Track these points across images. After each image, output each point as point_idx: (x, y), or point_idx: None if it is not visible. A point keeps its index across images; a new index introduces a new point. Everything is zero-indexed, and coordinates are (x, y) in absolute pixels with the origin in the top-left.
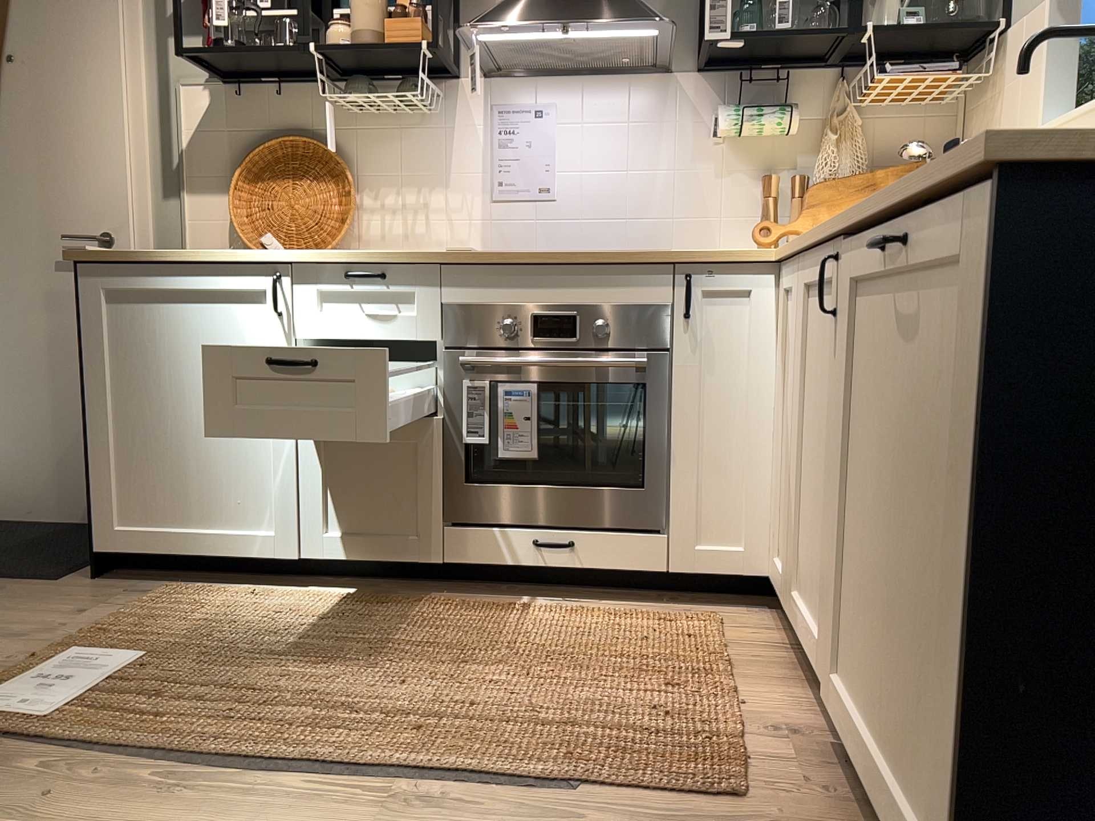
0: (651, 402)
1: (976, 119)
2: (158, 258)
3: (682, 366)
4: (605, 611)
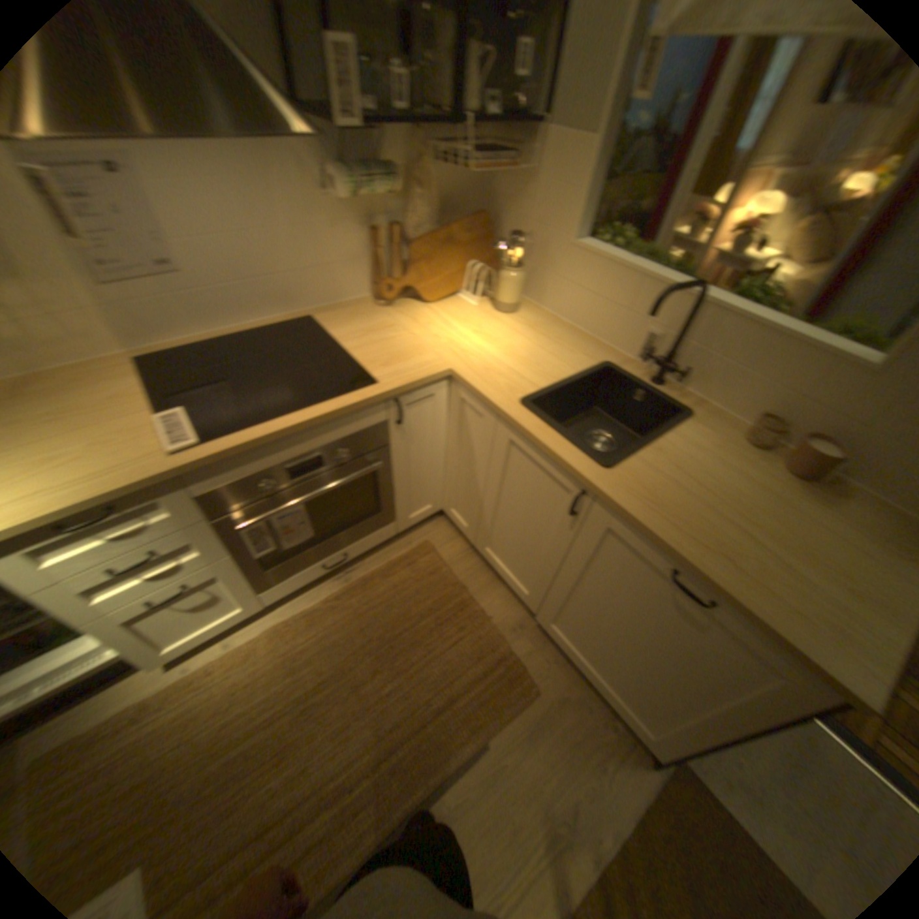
0: (380, 474)
1: (511, 179)
2: None
3: (396, 449)
4: (371, 567)
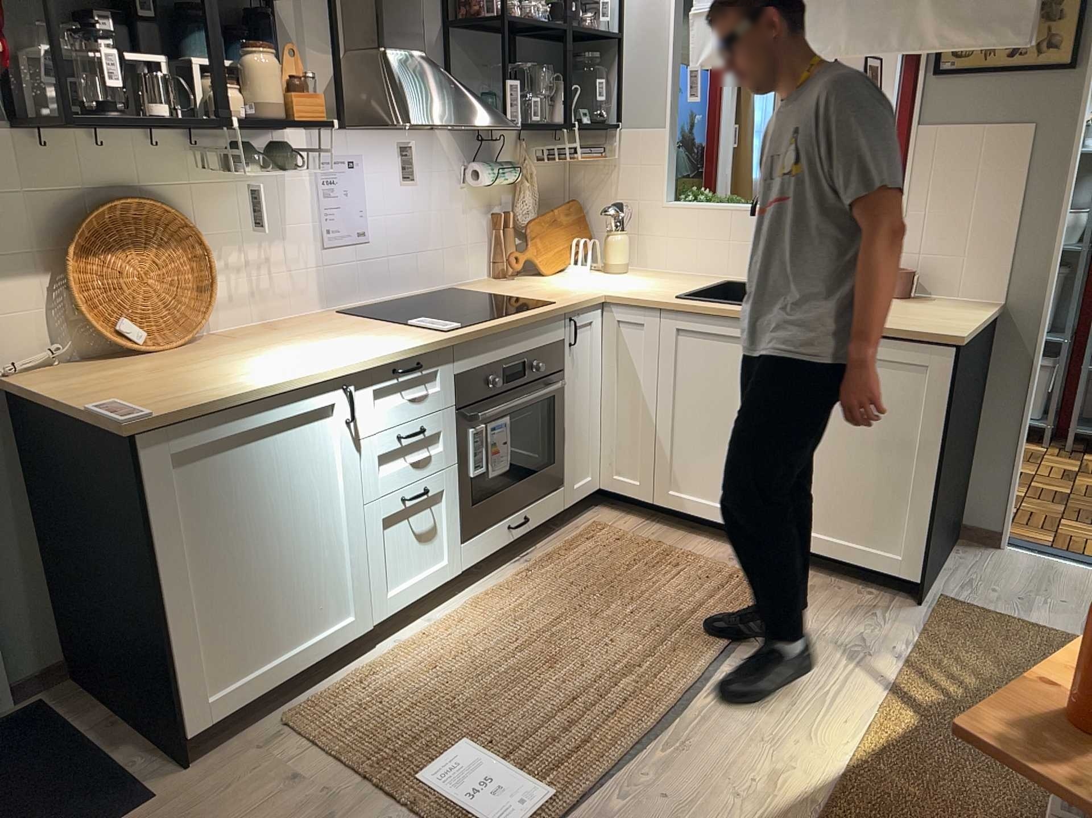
0: (556, 405)
1: (591, 173)
2: (236, 401)
3: (568, 376)
4: (548, 550)
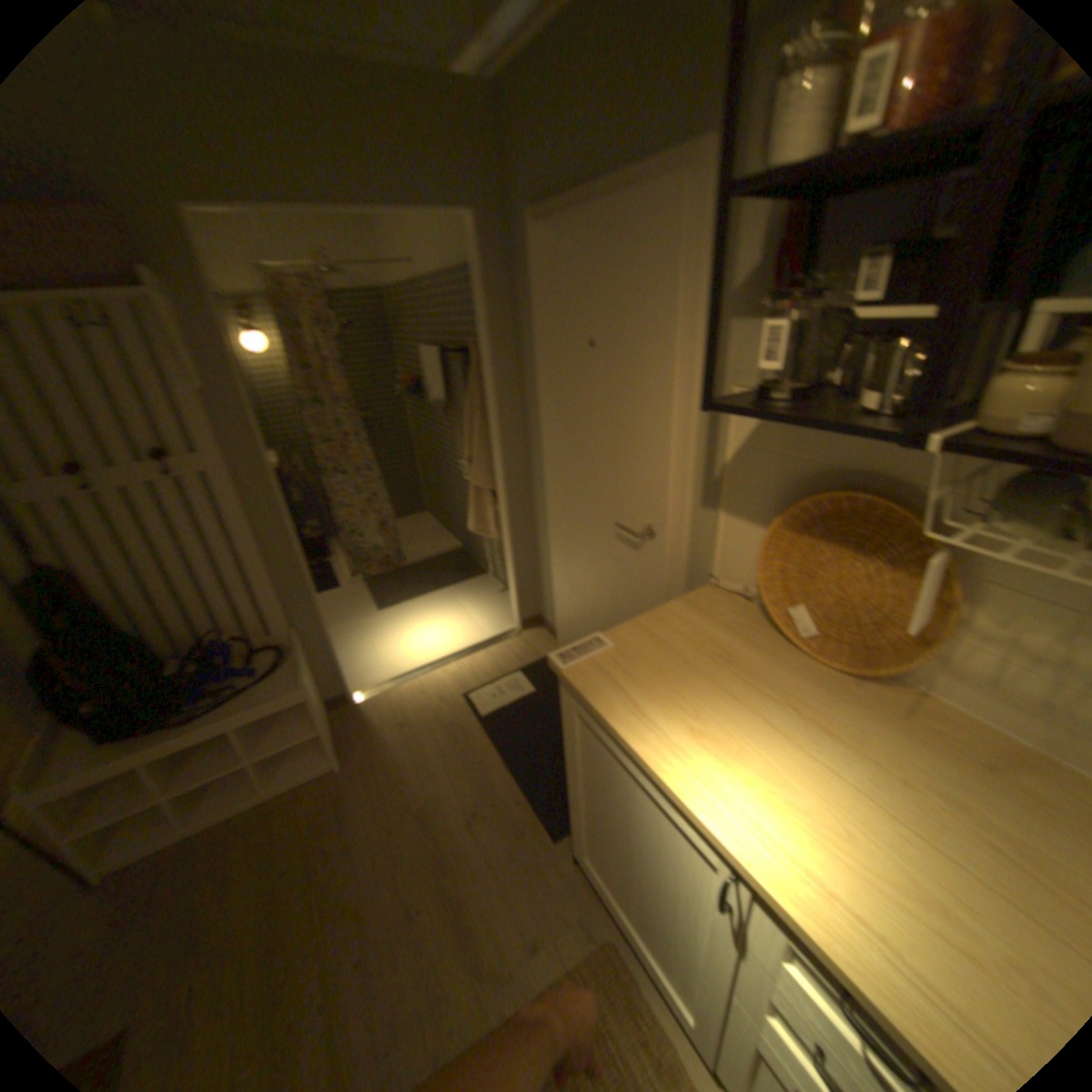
0: None
1: None
2: (613, 731)
3: None
4: None
